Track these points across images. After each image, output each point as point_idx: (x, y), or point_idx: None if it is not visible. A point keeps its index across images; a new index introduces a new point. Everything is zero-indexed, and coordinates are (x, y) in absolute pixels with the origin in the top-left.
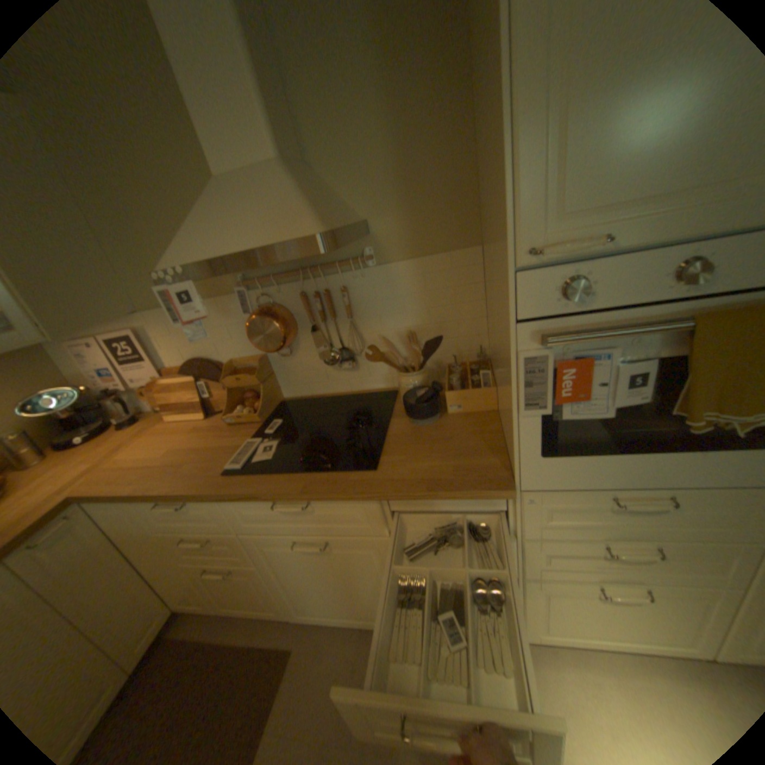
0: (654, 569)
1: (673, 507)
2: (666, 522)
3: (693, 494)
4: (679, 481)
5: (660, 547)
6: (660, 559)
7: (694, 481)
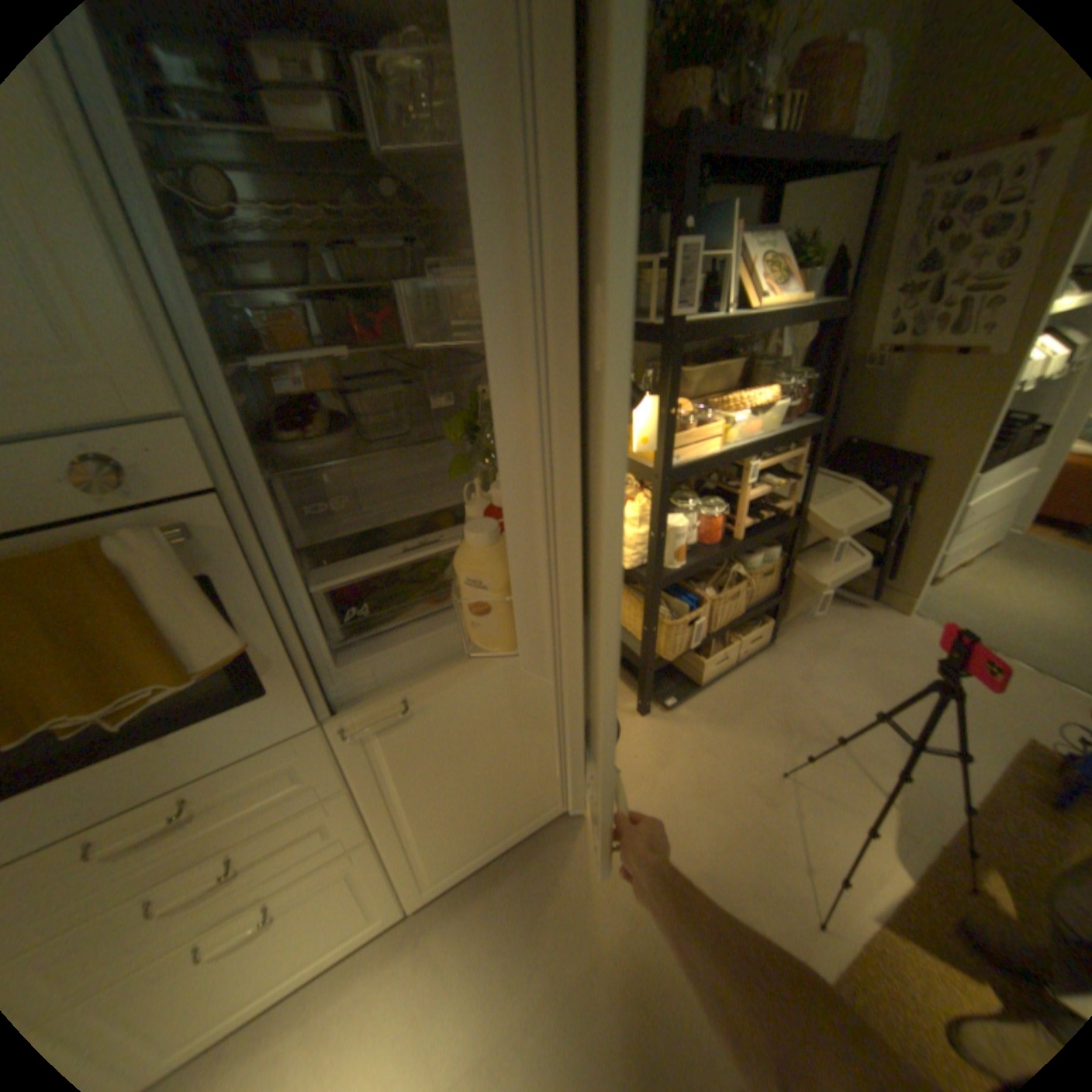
0: (242, 885)
1: (169, 821)
2: (201, 831)
3: (205, 785)
4: (163, 783)
5: (223, 860)
6: (217, 881)
7: (186, 773)
